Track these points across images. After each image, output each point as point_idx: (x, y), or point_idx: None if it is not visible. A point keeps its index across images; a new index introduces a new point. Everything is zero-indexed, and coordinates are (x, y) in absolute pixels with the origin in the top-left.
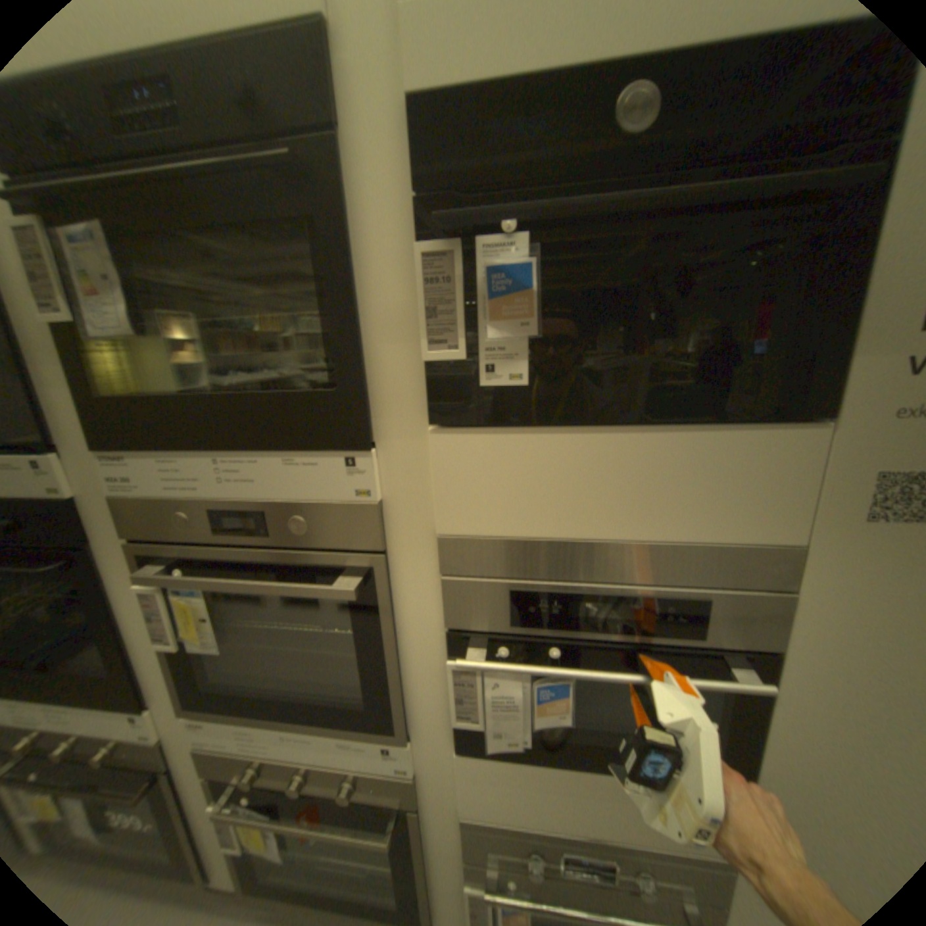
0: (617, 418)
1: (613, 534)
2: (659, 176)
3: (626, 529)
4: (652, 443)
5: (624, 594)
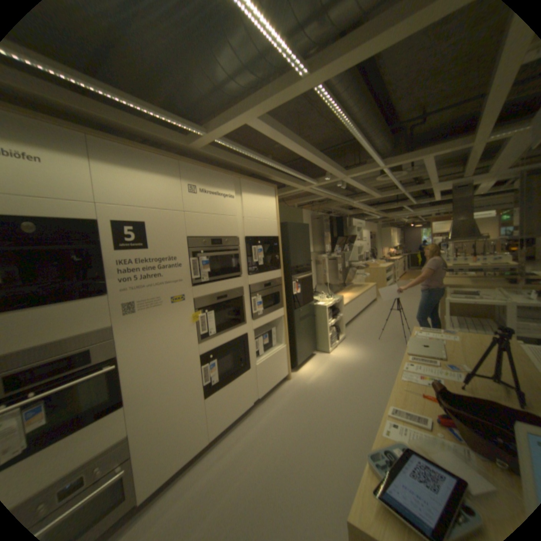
0: (42, 304)
1: (49, 342)
2: (40, 243)
3: (53, 337)
4: (56, 309)
5: (58, 359)
